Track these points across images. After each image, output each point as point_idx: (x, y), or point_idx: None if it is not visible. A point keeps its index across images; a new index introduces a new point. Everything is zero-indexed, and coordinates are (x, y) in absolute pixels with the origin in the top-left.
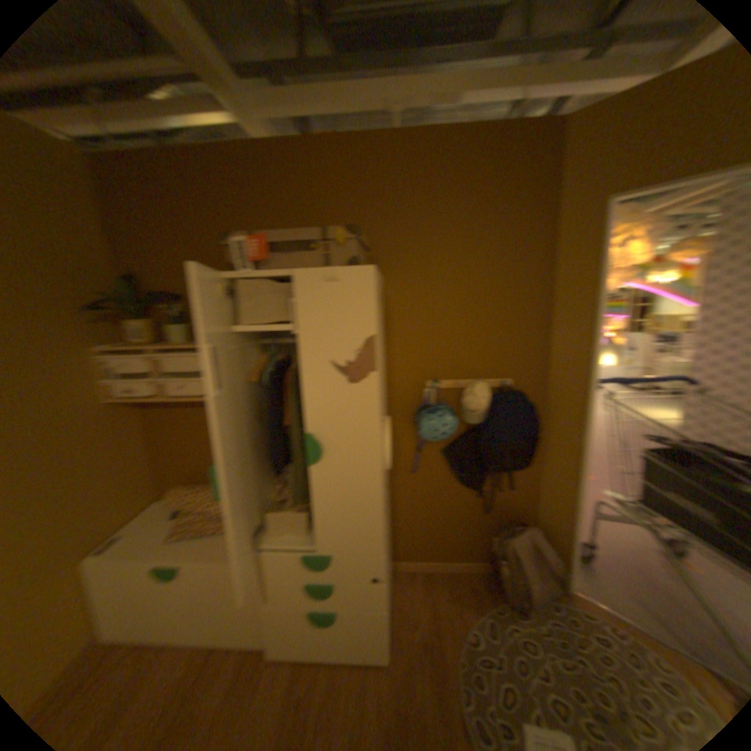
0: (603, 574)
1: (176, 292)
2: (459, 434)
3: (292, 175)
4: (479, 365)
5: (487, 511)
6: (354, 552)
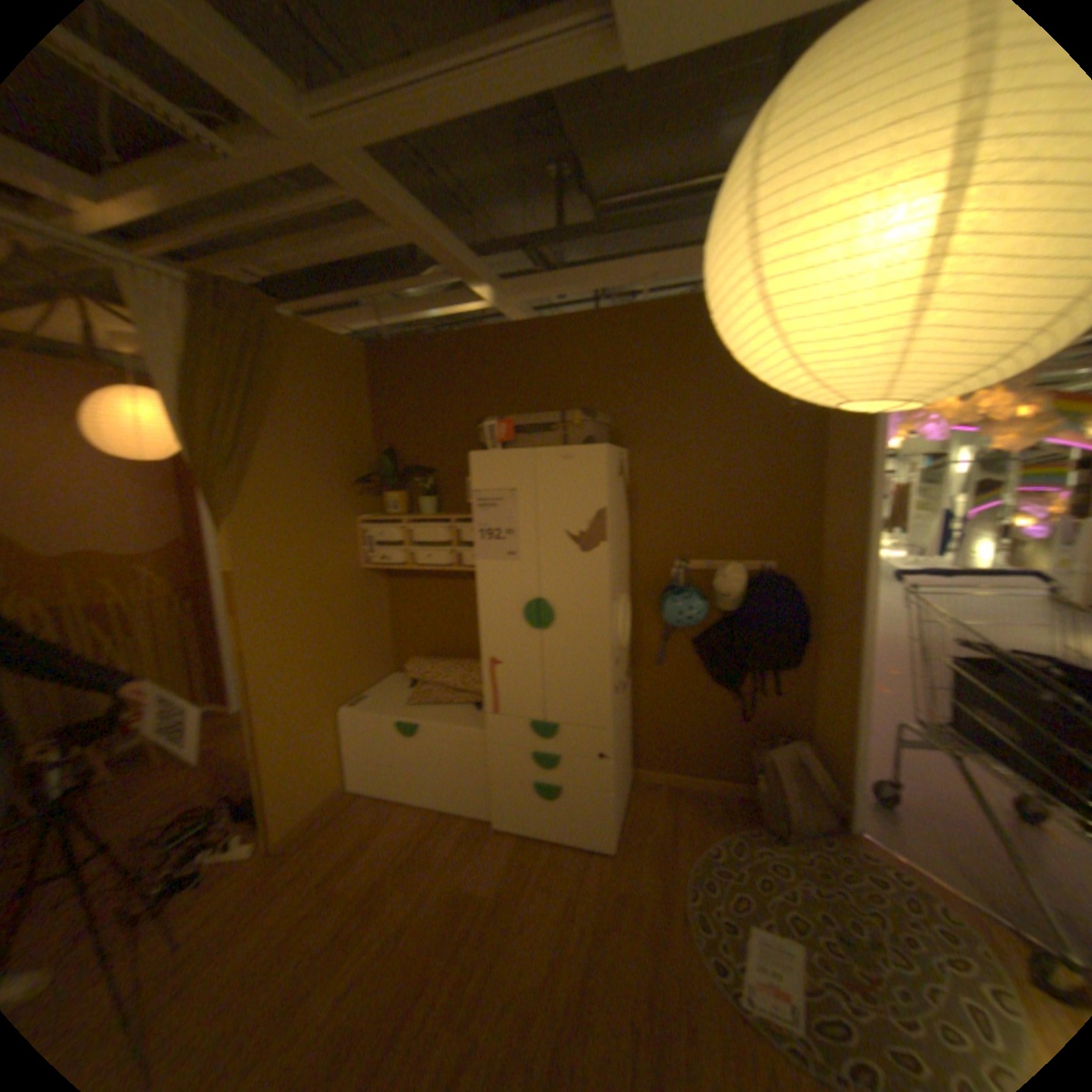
0: (910, 822)
1: (430, 466)
2: (714, 623)
3: (541, 354)
4: (737, 545)
5: (749, 720)
6: (582, 723)
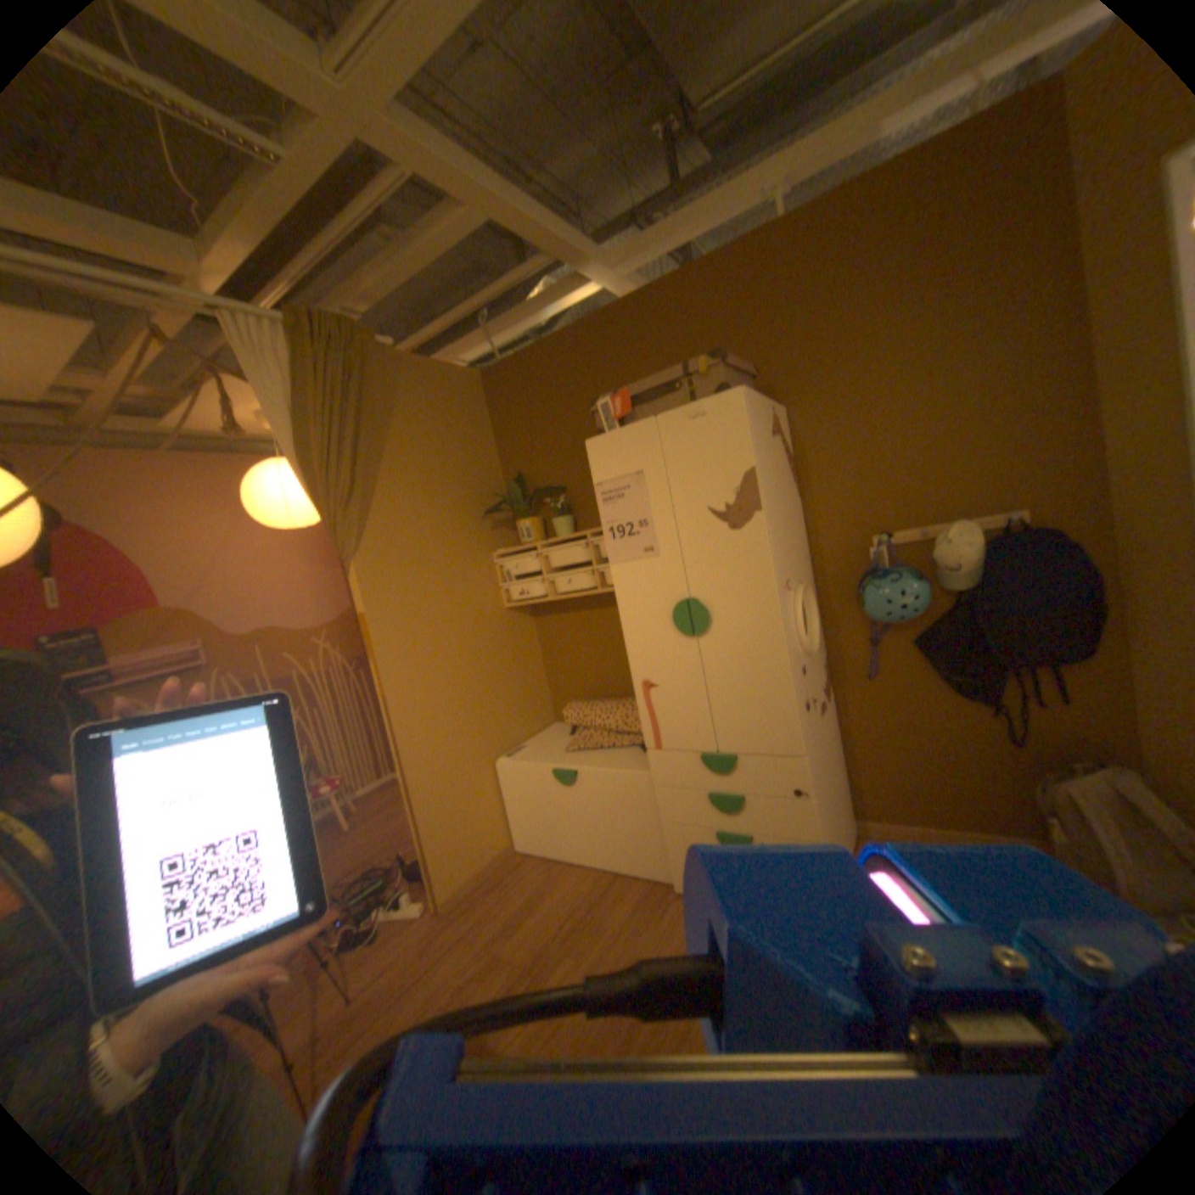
0: None
1: (561, 481)
2: (944, 611)
3: (663, 317)
4: (963, 495)
5: (1022, 742)
6: (766, 748)
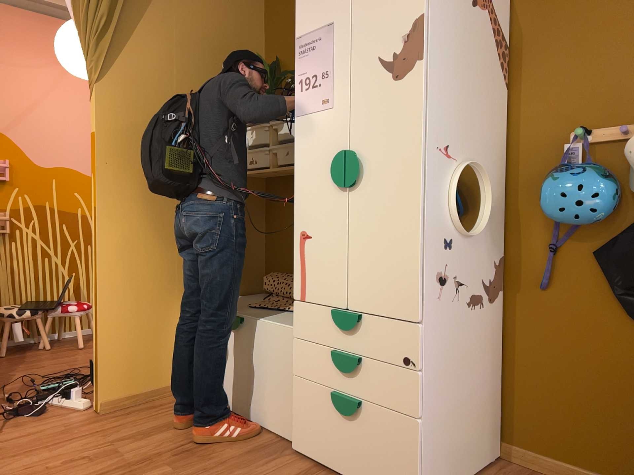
0: None
1: None
2: (632, 223)
3: None
4: None
5: None
6: (388, 311)
